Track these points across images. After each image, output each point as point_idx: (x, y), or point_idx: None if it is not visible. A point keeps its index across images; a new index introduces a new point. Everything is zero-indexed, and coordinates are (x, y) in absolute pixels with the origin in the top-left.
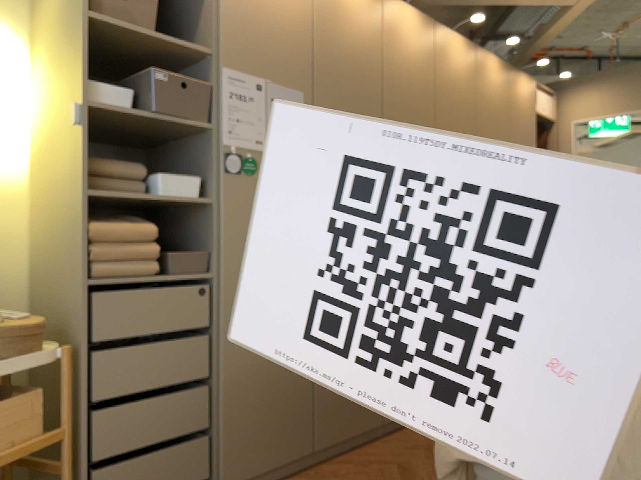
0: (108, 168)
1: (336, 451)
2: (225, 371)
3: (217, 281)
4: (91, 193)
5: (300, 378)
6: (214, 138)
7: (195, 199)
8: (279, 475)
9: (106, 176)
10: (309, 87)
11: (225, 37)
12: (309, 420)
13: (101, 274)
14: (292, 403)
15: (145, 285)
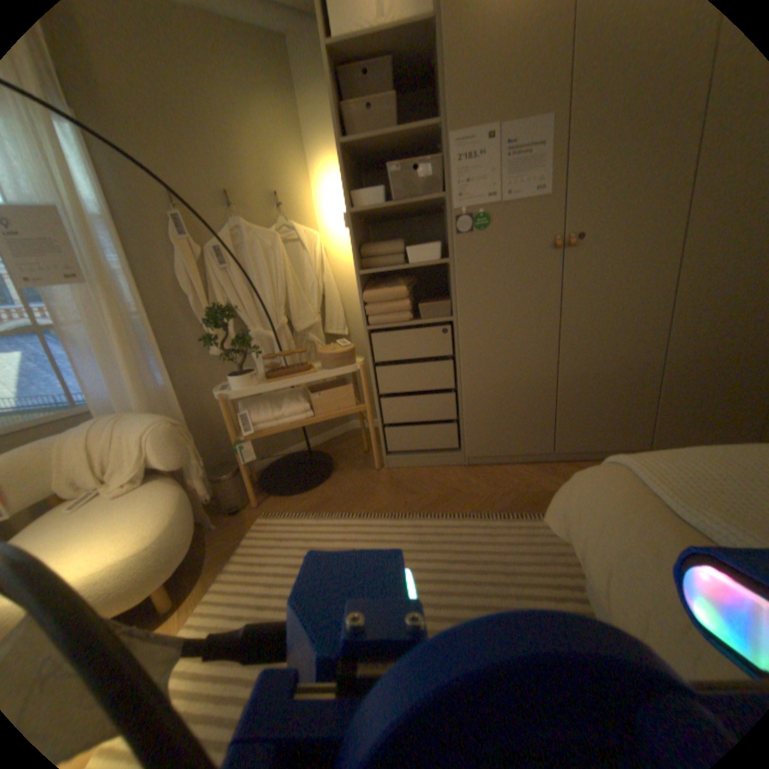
0: (377, 249)
1: (582, 457)
2: (464, 385)
3: (455, 322)
4: (370, 268)
5: (539, 397)
6: (447, 205)
7: (435, 260)
8: (518, 459)
9: (377, 254)
10: (561, 103)
11: (450, 96)
12: (547, 429)
13: (374, 321)
14: (529, 414)
15: (402, 327)
